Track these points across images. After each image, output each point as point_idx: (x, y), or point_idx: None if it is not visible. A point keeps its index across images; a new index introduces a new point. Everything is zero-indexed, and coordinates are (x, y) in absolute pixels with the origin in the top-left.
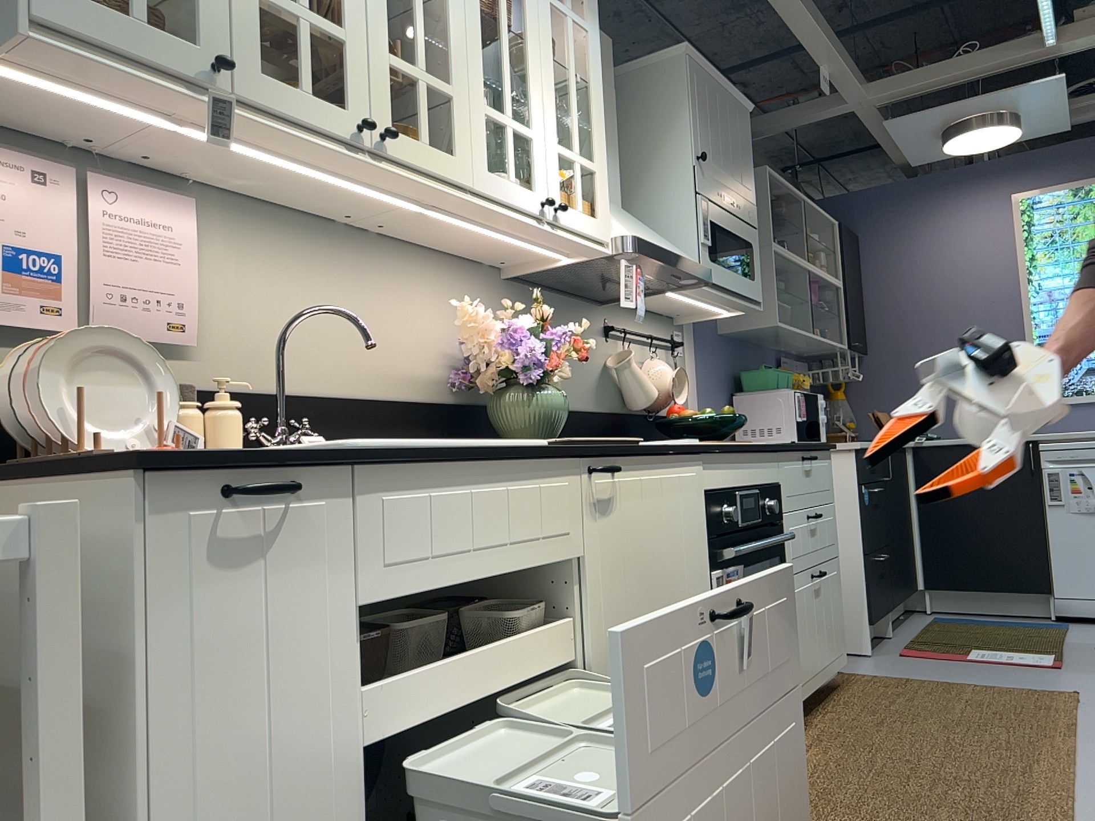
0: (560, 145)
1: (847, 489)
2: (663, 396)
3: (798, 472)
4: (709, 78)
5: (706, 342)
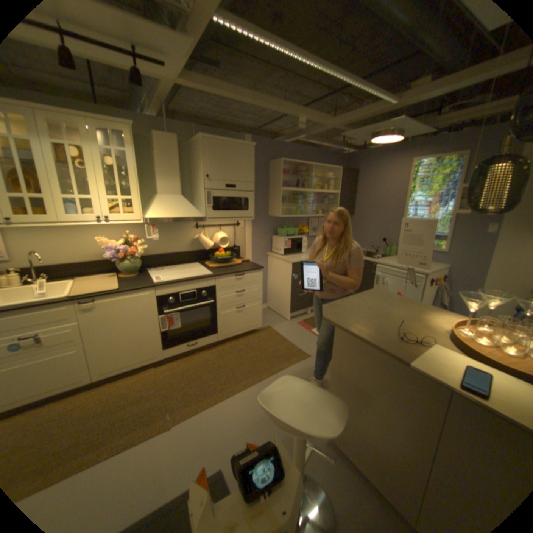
0: (108, 196)
1: (288, 274)
2: (218, 245)
3: (230, 280)
4: (217, 142)
5: (258, 220)
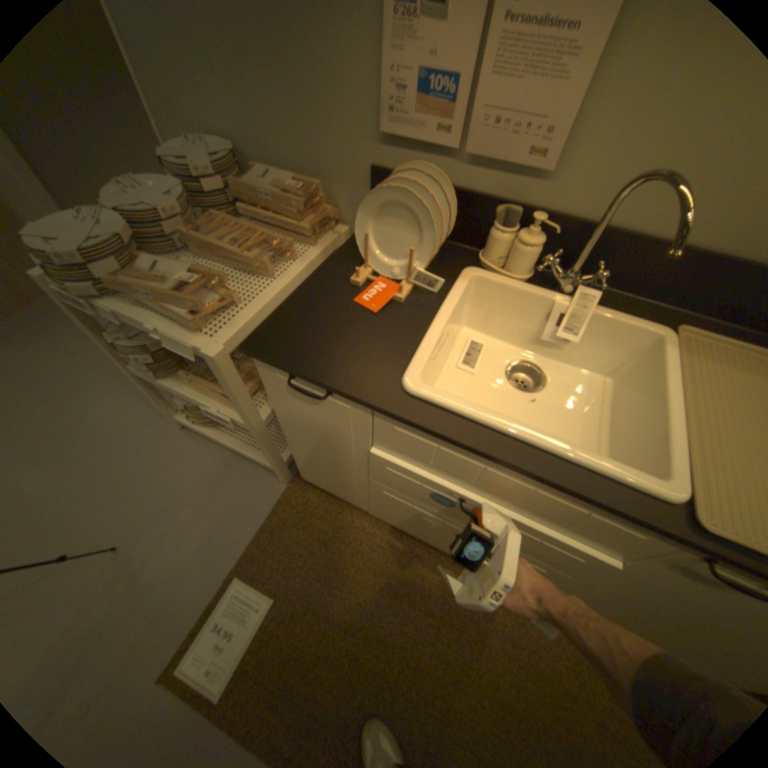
0: None
1: None
2: None
3: None
4: None
5: None
